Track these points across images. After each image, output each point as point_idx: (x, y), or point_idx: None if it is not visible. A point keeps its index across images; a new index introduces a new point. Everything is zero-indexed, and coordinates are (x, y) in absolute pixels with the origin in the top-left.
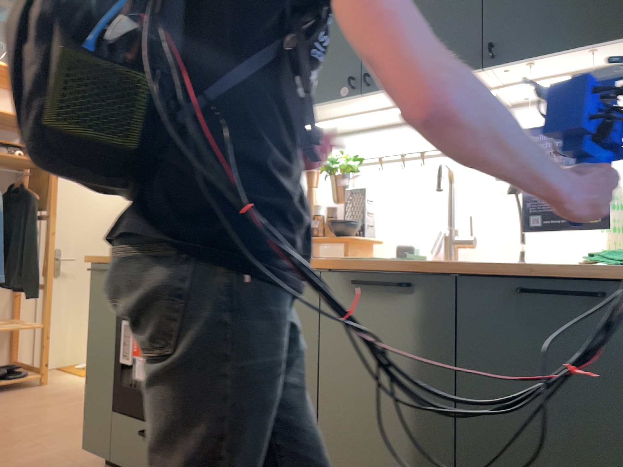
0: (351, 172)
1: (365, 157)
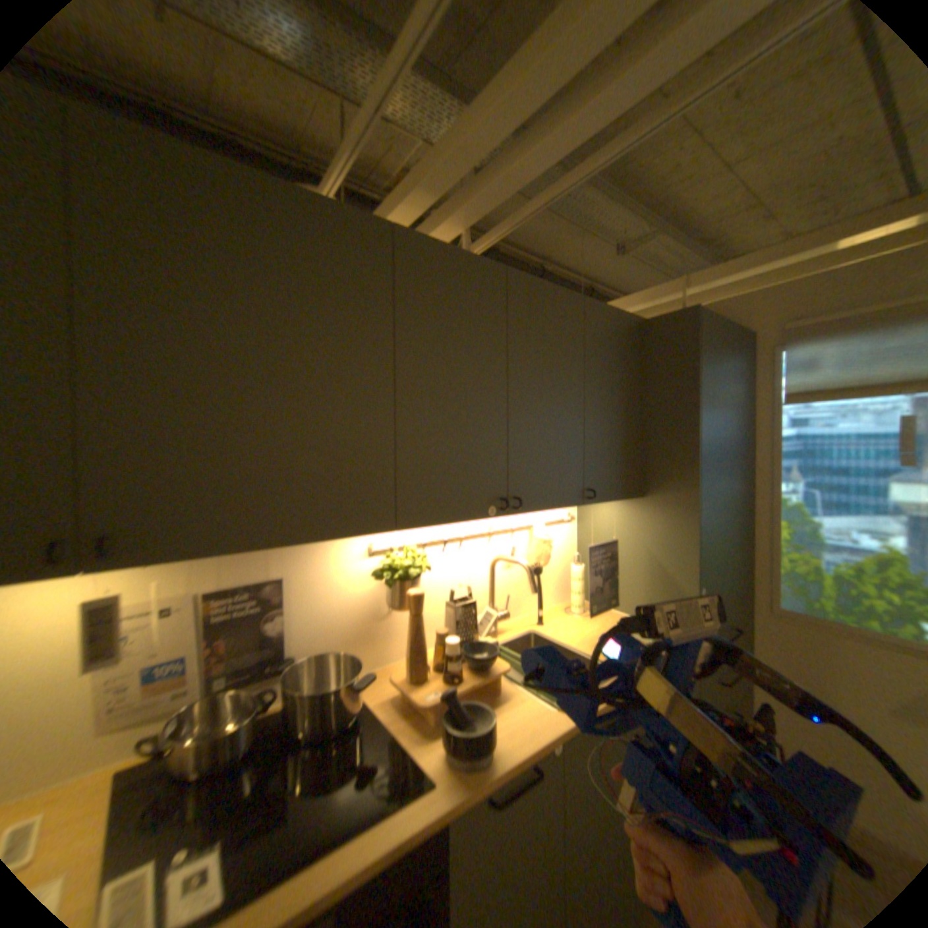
0: (415, 571)
1: (412, 545)
